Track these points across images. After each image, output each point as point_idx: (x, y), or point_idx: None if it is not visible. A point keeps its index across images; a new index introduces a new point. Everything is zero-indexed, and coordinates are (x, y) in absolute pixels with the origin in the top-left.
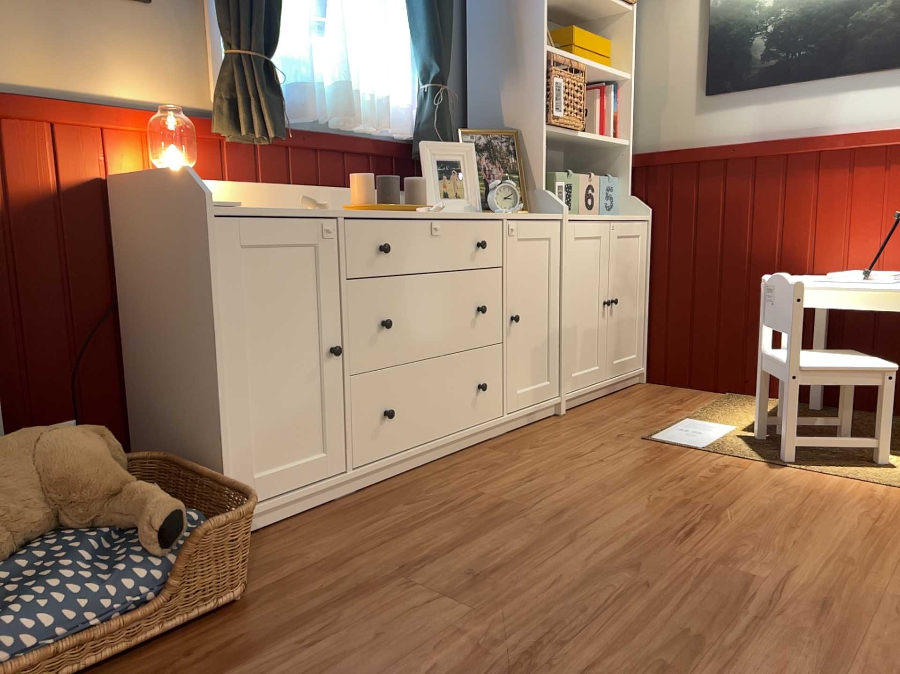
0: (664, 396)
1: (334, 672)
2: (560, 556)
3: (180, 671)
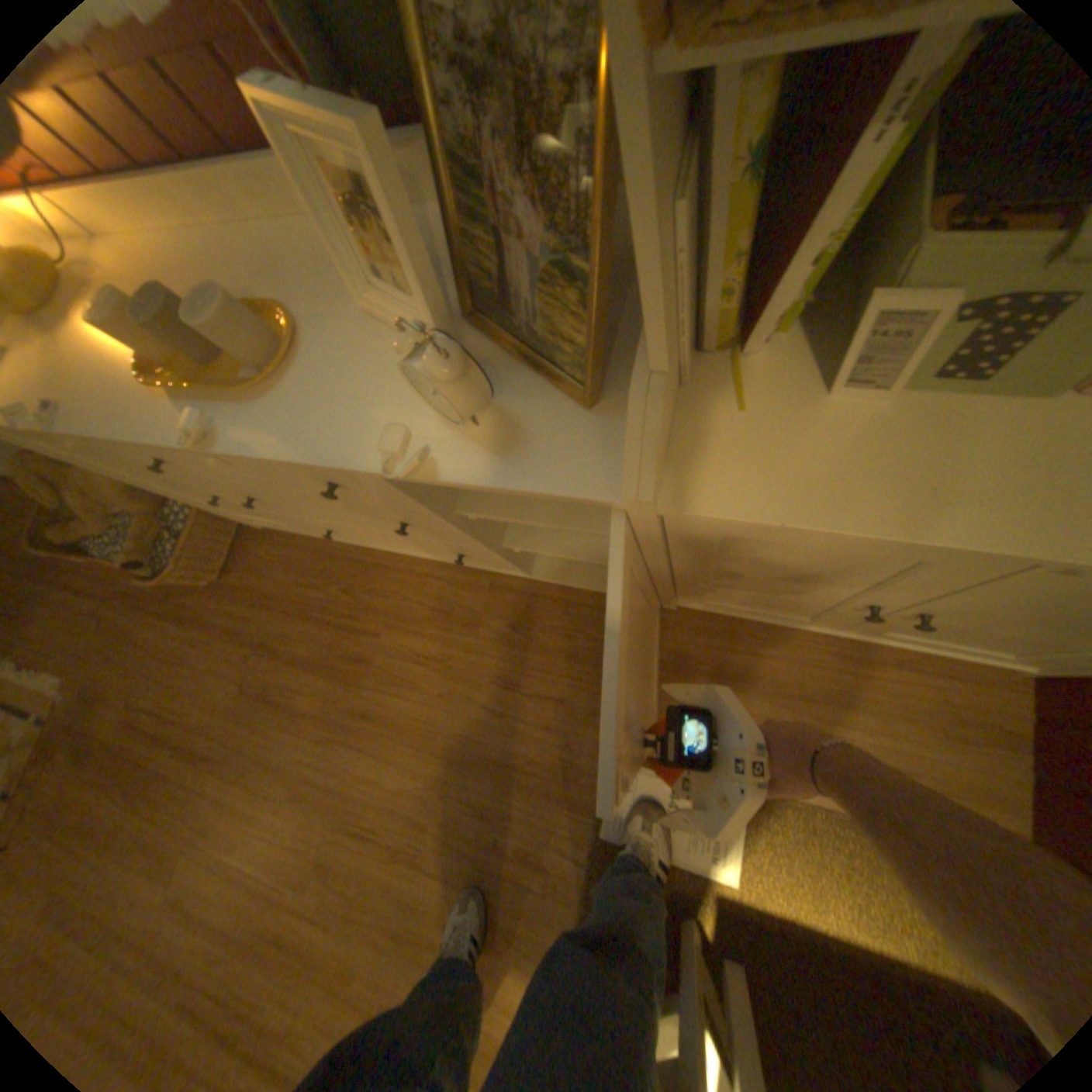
0: (912, 739)
1: (179, 672)
2: (297, 743)
3: (169, 606)
